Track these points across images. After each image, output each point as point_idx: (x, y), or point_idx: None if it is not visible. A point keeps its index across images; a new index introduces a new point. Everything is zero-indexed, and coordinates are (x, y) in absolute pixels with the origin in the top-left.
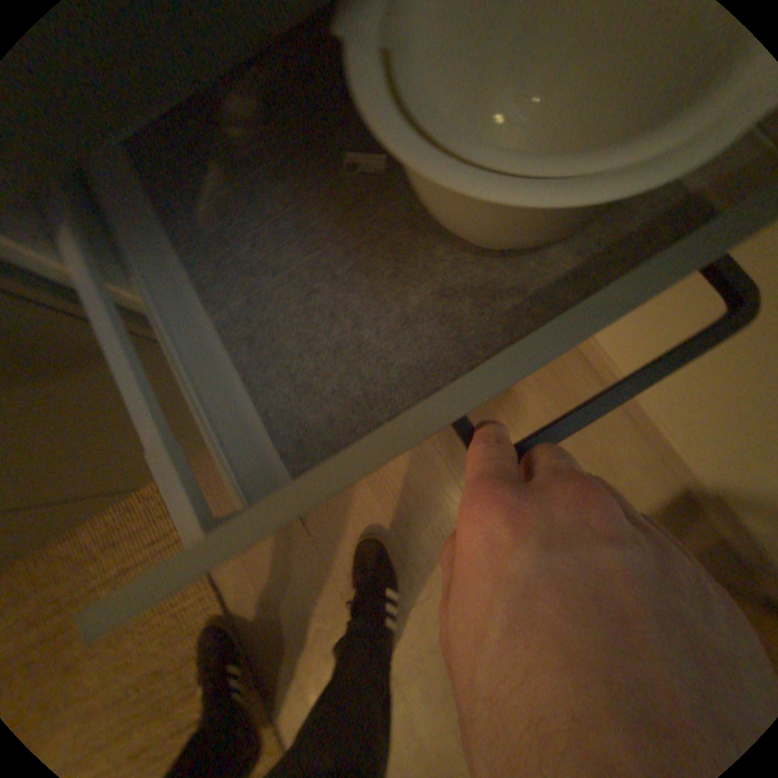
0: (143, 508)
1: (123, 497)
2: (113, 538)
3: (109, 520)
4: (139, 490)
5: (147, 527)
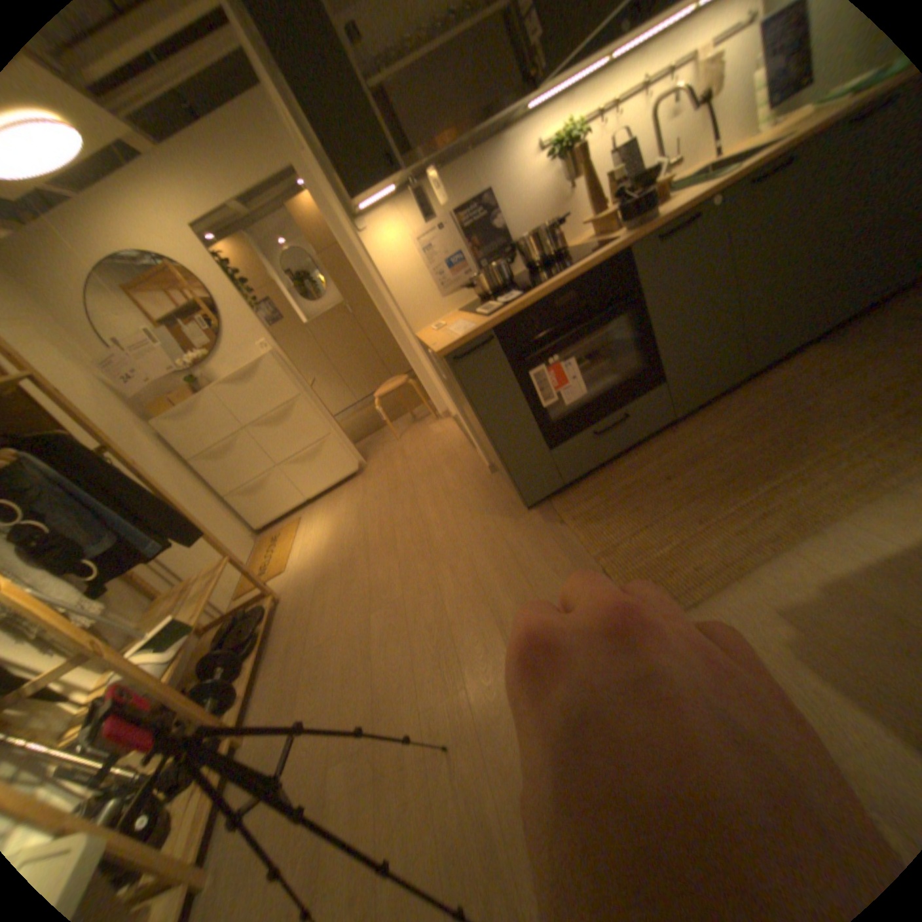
0: (816, 354)
1: (797, 357)
2: (802, 368)
3: (794, 364)
4: (808, 351)
5: (825, 357)
